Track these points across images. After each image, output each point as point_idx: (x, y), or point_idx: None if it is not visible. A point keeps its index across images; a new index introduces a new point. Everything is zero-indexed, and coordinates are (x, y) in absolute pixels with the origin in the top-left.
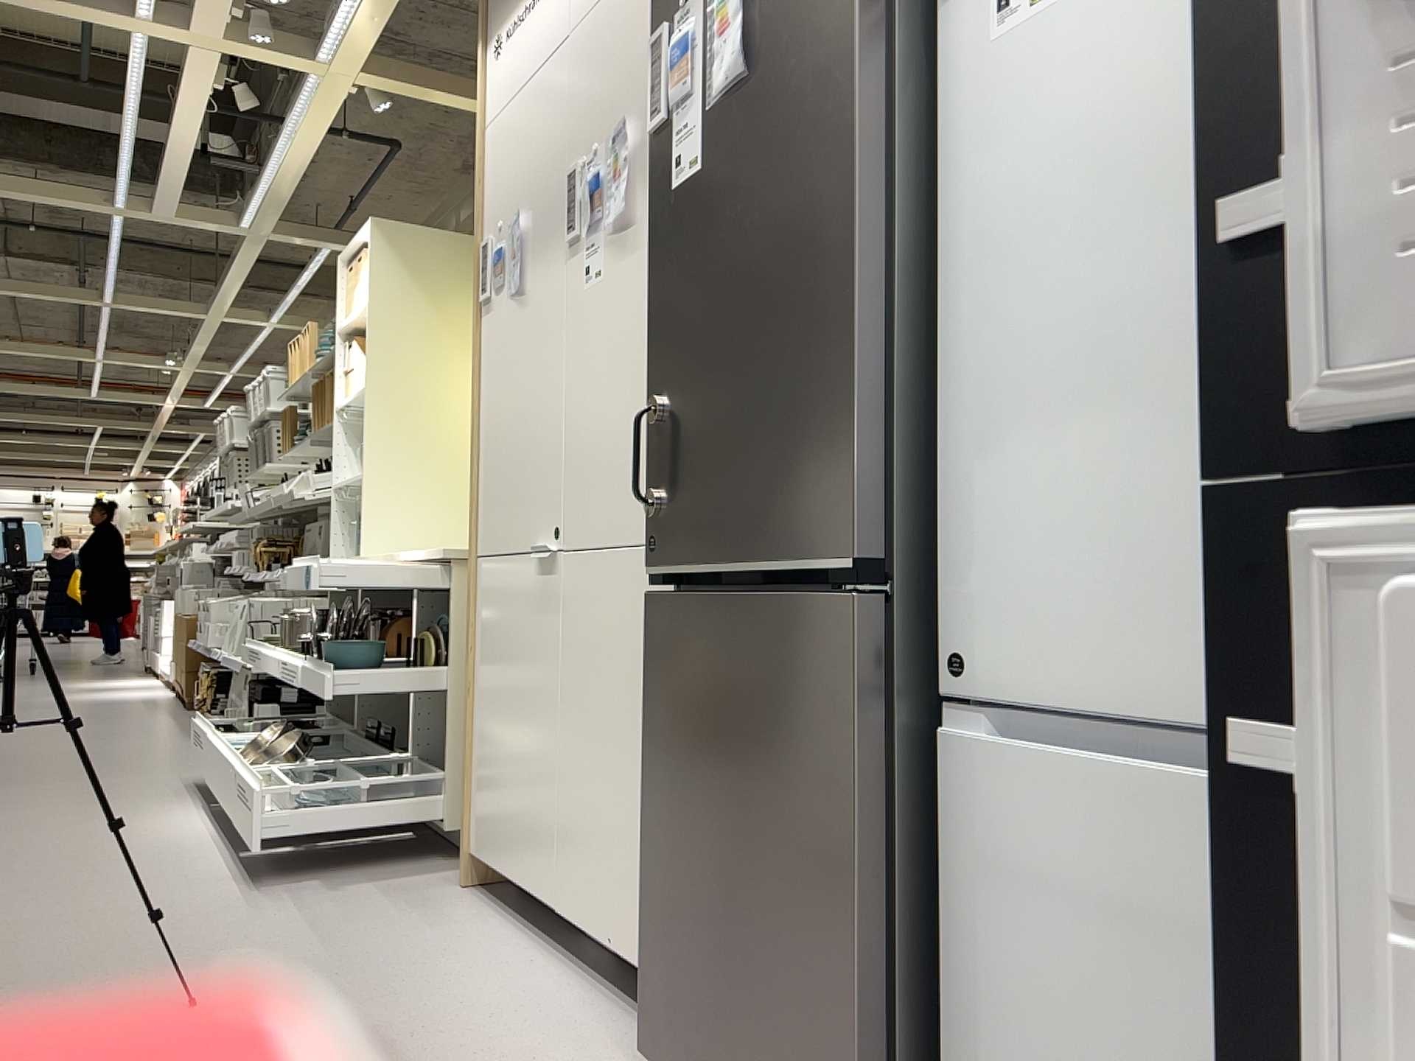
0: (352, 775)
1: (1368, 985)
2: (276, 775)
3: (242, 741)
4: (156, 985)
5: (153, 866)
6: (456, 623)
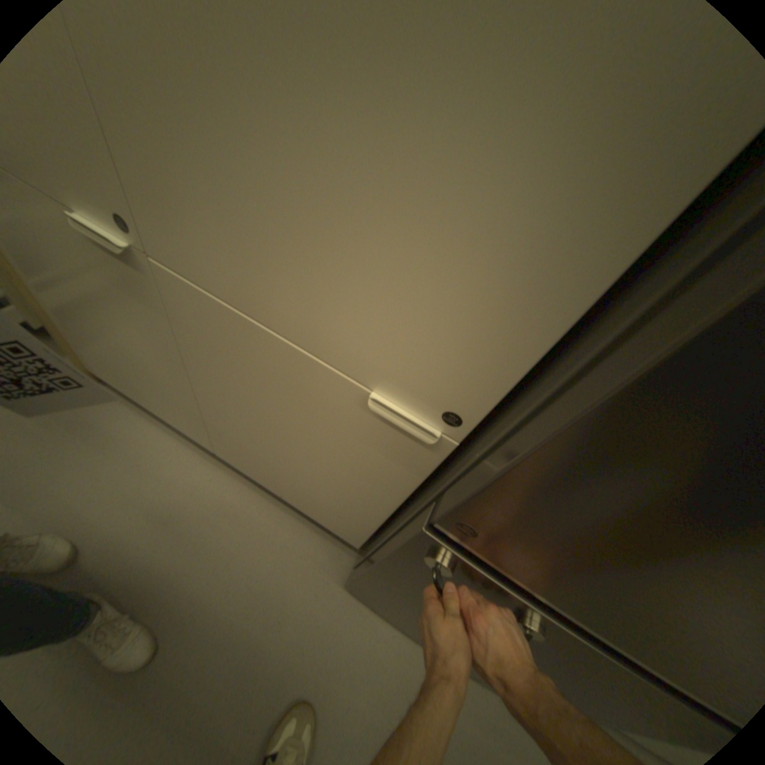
0: None
1: None
2: None
3: None
4: None
5: None
6: None
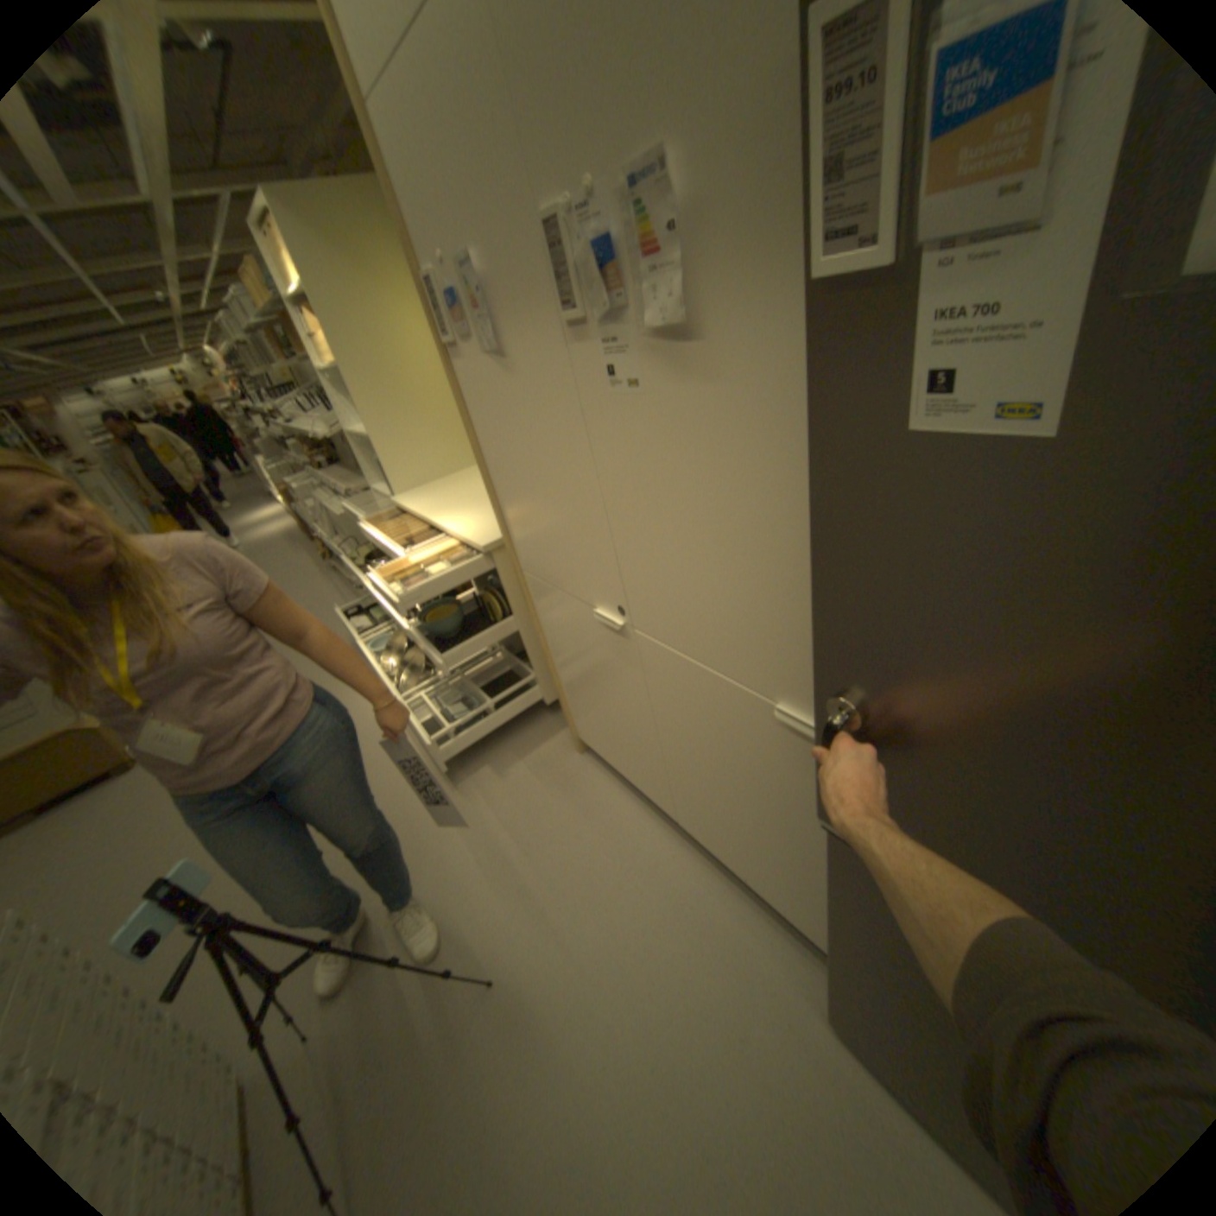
0: (475, 690)
1: None
2: (426, 701)
3: (379, 639)
4: (450, 950)
5: (378, 771)
6: (510, 589)
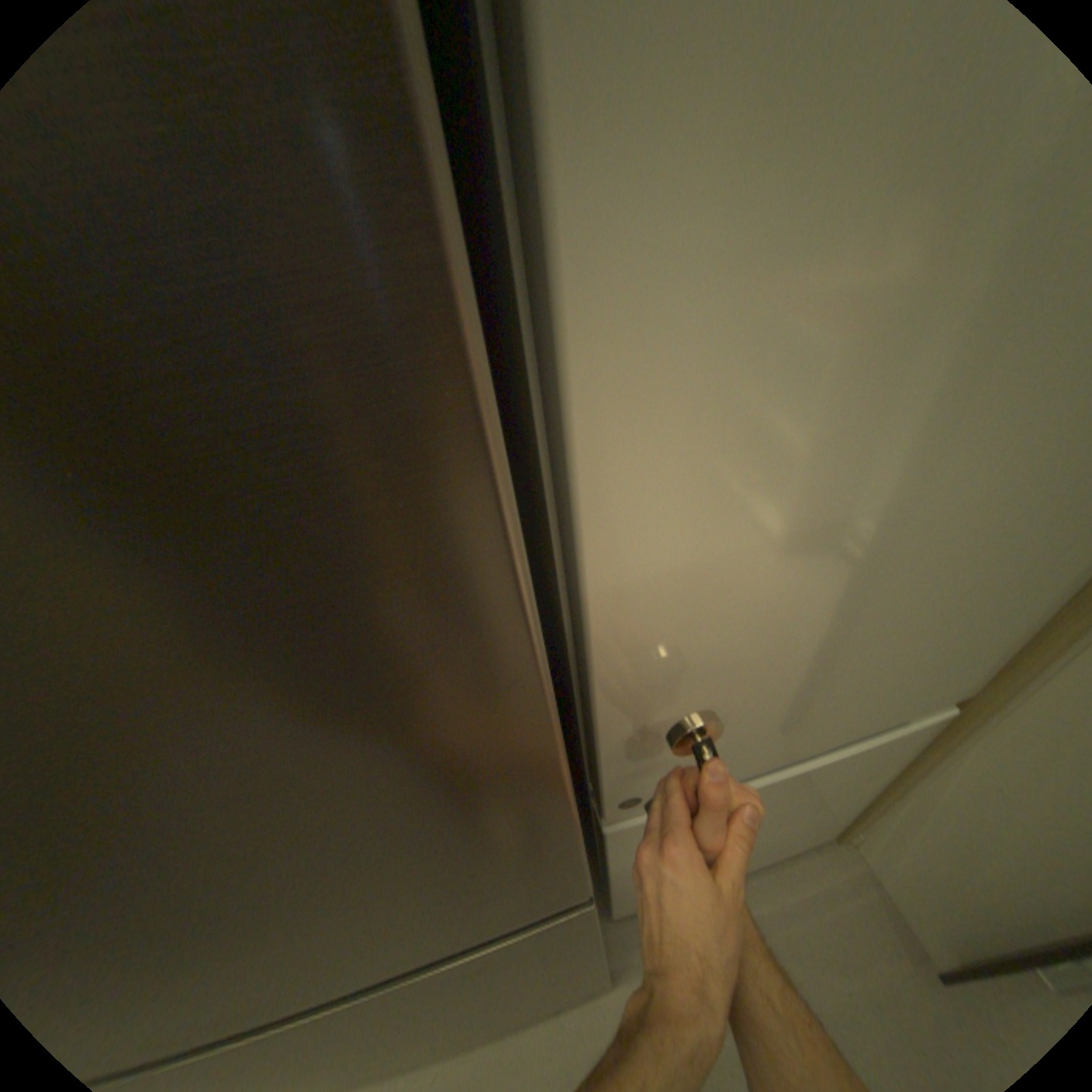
0: None
1: None
2: None
3: None
4: None
5: None
6: None
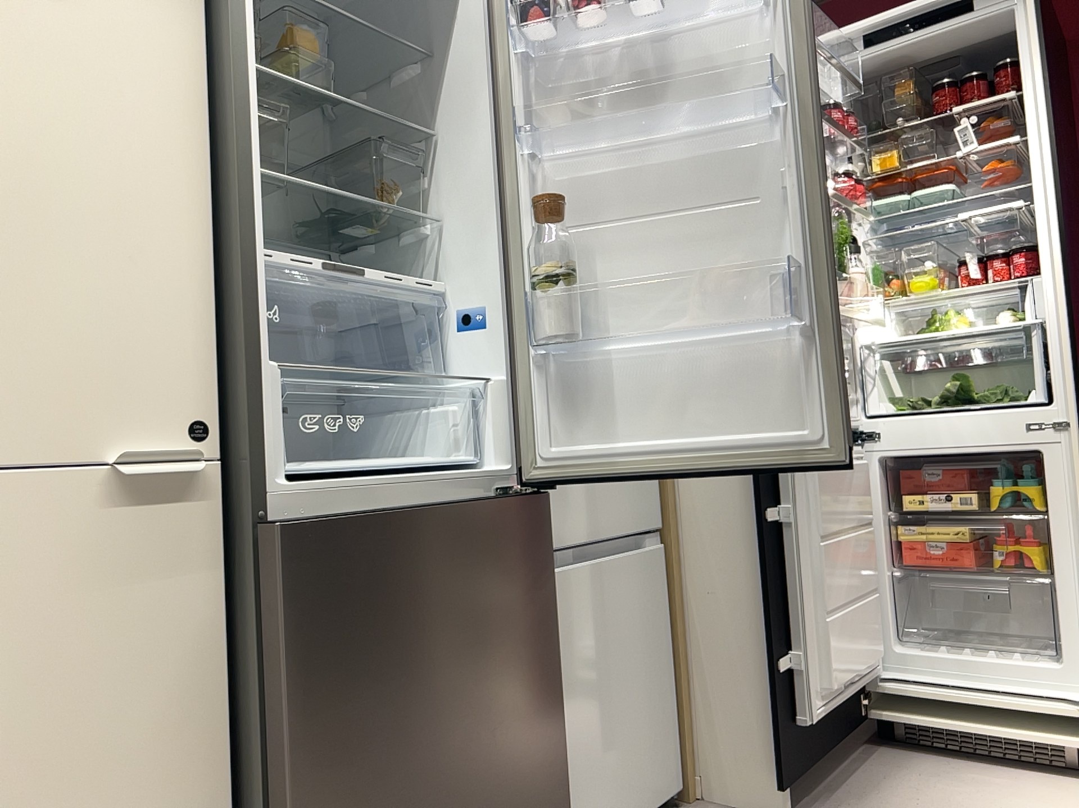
0: None
1: (800, 556)
2: None
3: None
4: None
5: None
6: None
